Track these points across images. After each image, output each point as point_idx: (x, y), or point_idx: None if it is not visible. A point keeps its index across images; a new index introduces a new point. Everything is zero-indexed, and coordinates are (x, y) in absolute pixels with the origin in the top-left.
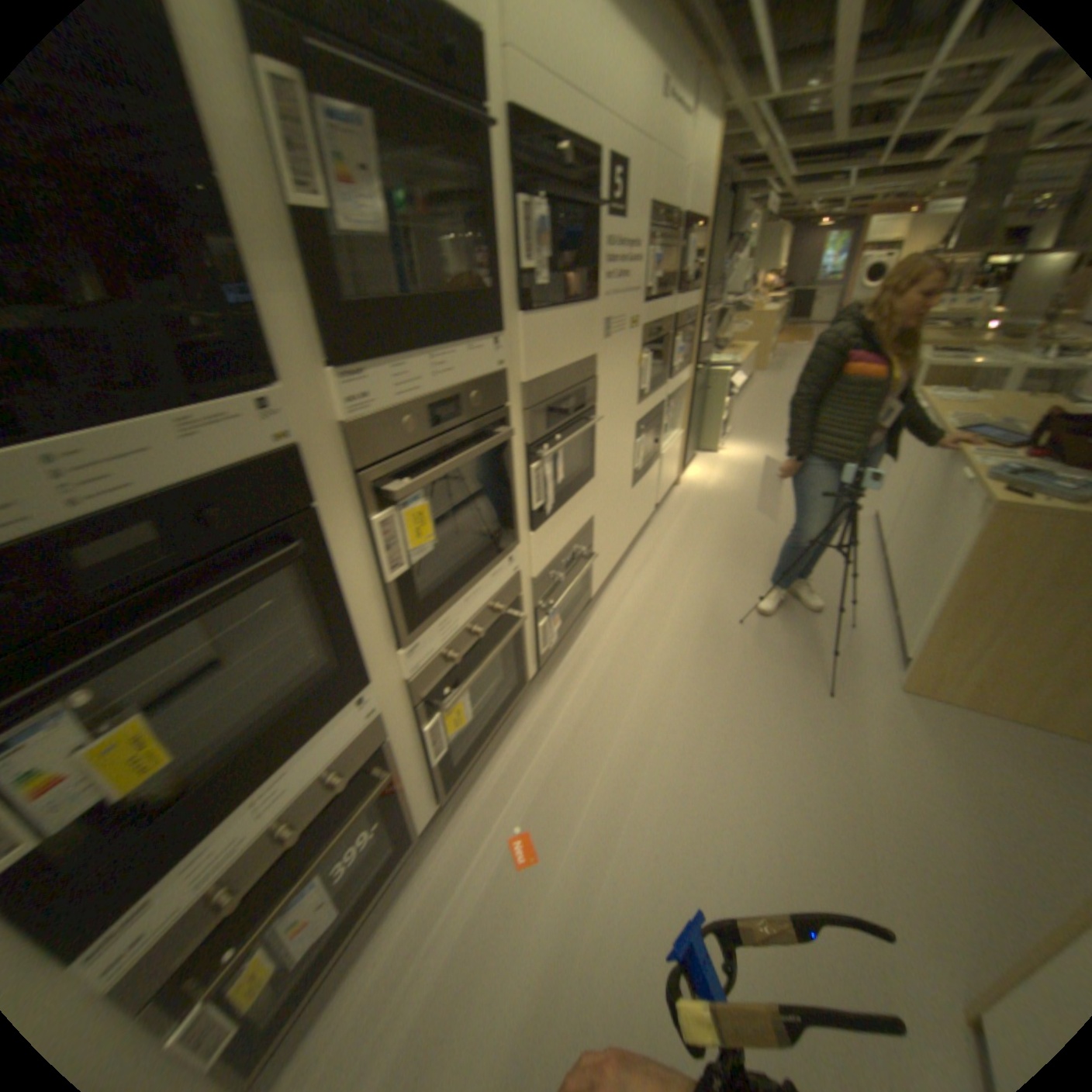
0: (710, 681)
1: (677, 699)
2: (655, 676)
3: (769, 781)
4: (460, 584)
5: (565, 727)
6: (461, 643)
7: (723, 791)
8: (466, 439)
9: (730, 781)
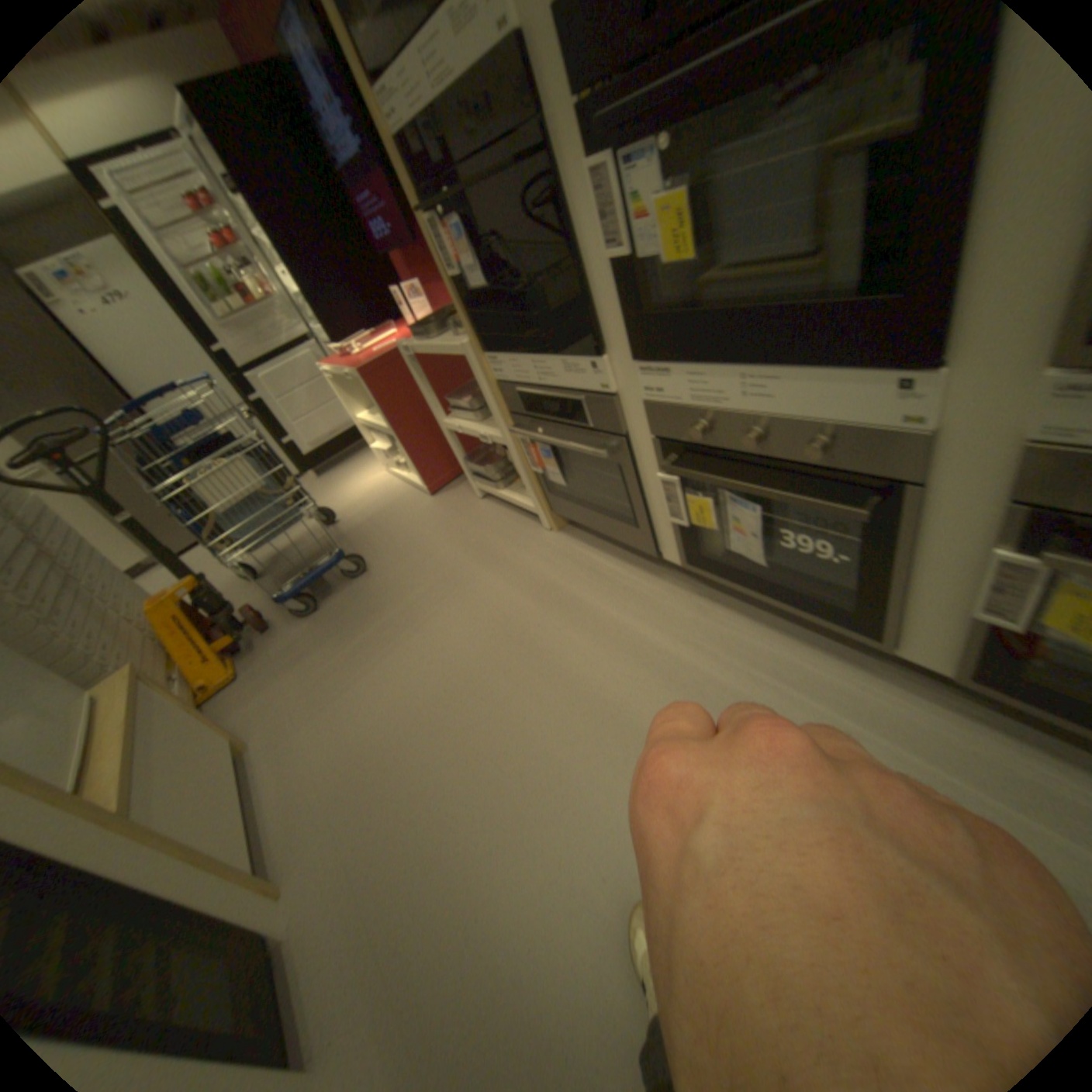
0: None
1: None
2: None
3: None
4: None
5: None
6: None
7: None
8: None
9: None
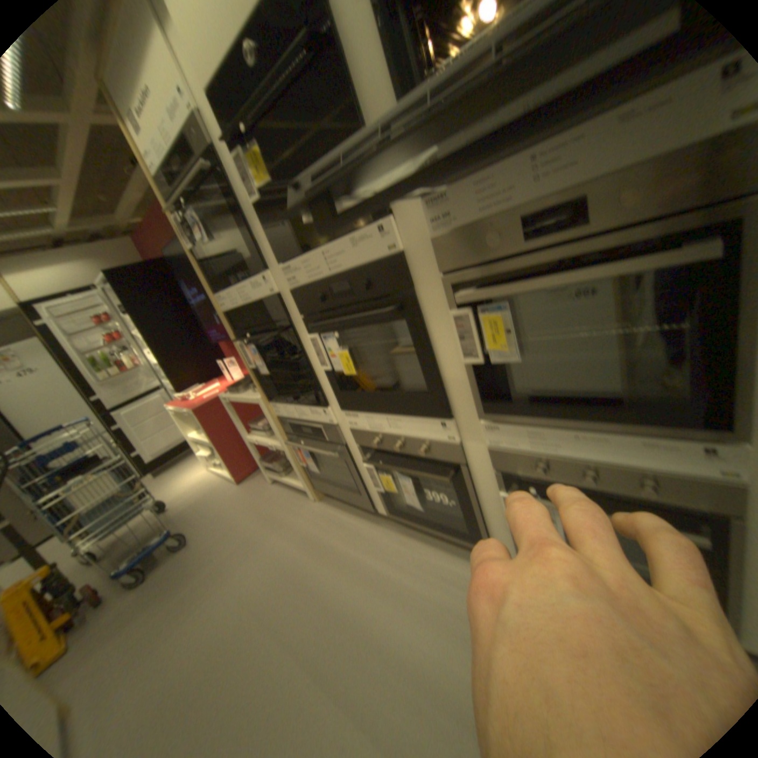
0: None
1: None
2: None
3: None
4: (568, 414)
5: None
6: (566, 471)
7: None
8: (597, 253)
9: None
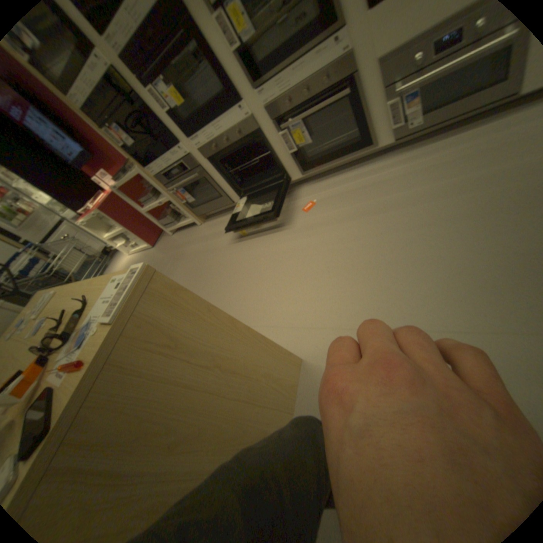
0: (498, 209)
1: (448, 202)
2: (467, 181)
3: (400, 270)
4: (284, 54)
5: (378, 177)
6: (296, 94)
7: (377, 251)
8: None
9: (386, 252)
